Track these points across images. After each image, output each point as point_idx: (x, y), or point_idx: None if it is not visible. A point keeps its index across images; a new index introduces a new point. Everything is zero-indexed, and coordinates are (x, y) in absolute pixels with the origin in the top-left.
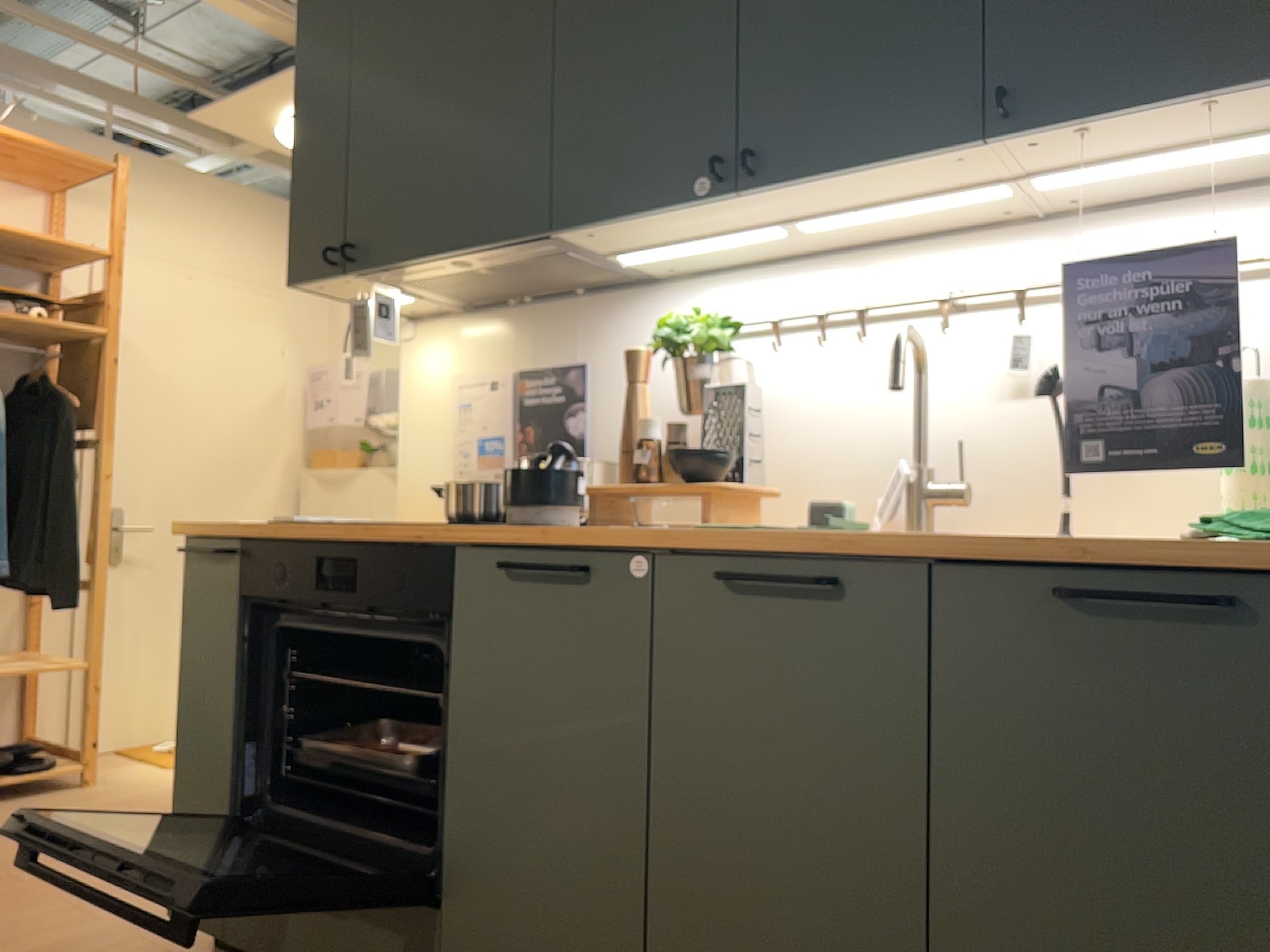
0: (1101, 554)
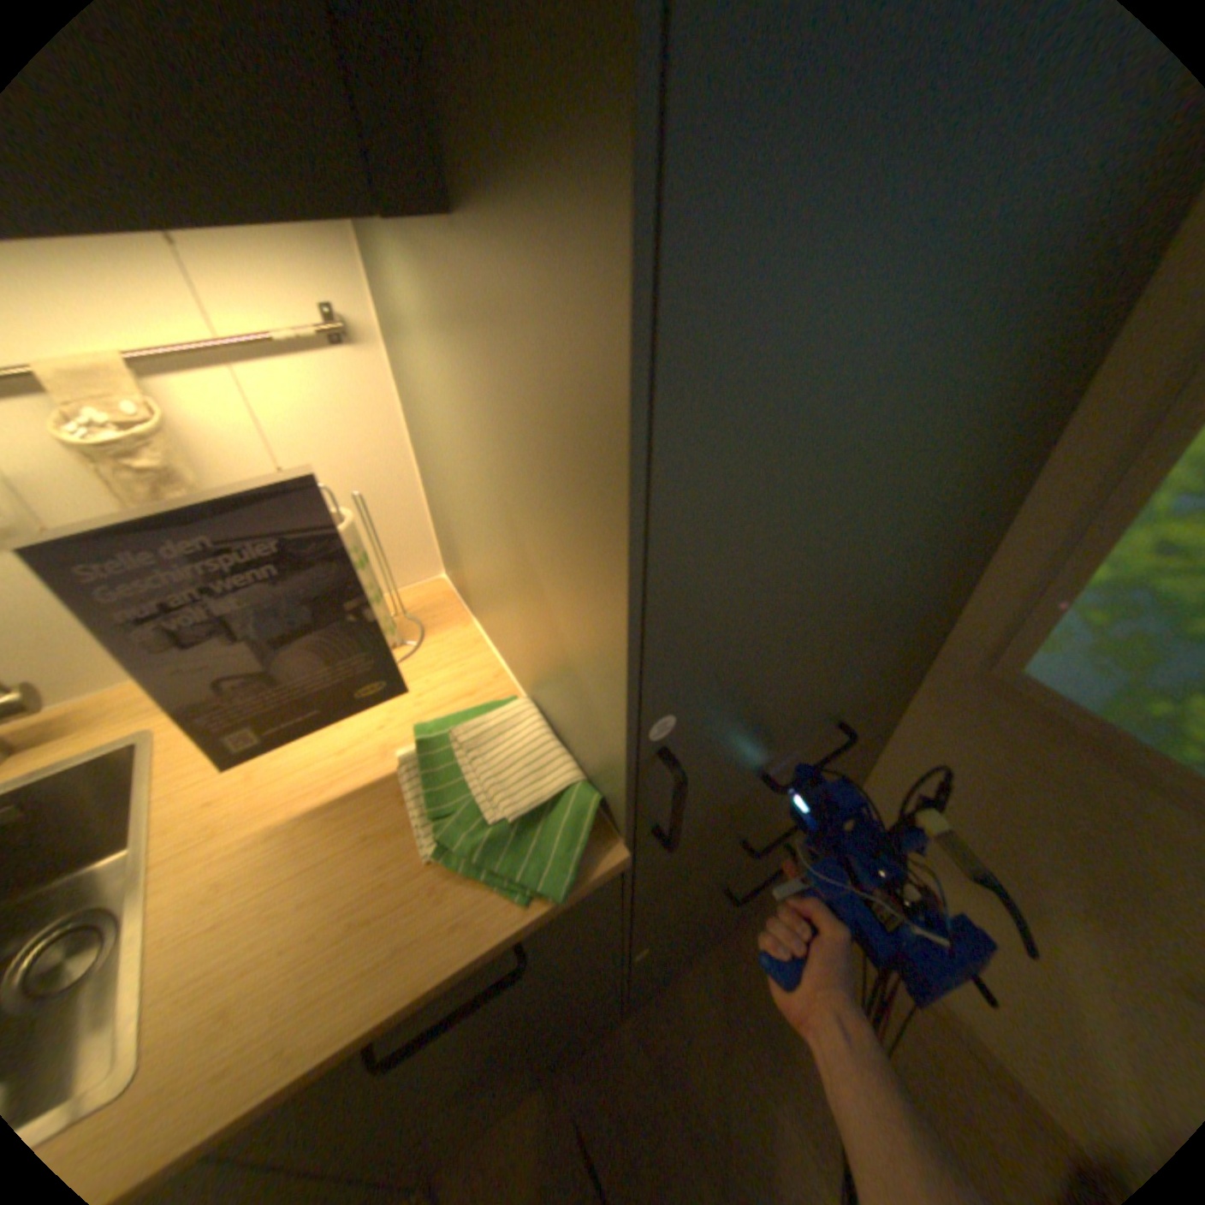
0: (391, 1025)
